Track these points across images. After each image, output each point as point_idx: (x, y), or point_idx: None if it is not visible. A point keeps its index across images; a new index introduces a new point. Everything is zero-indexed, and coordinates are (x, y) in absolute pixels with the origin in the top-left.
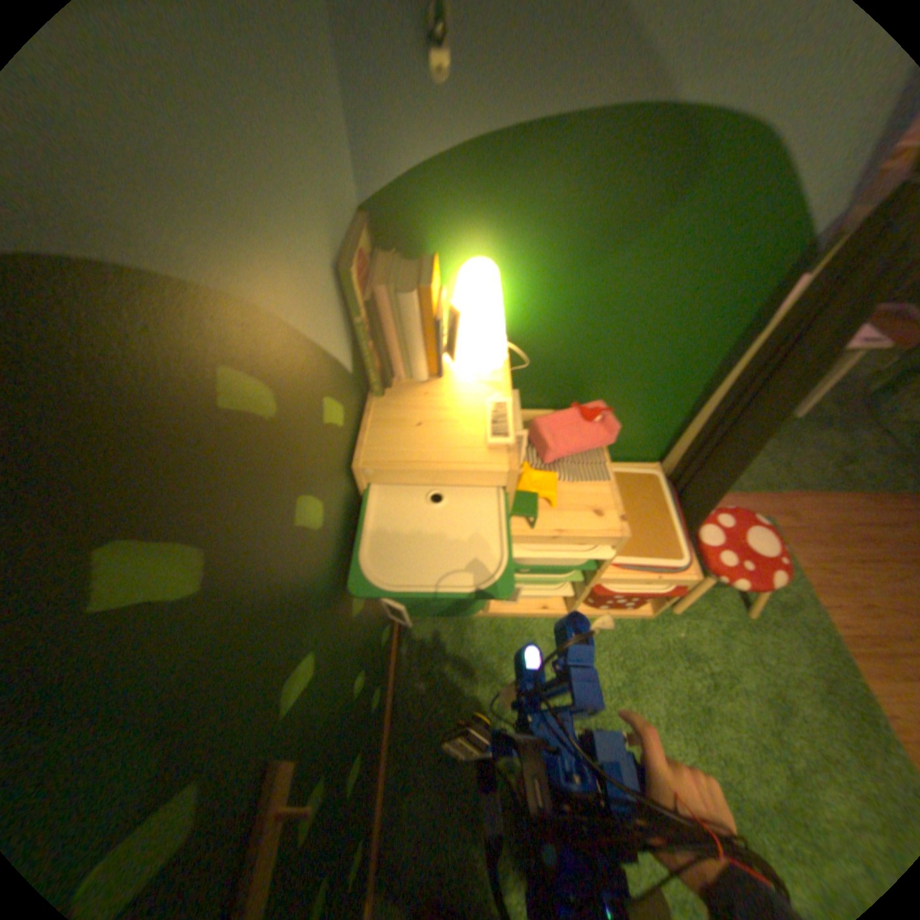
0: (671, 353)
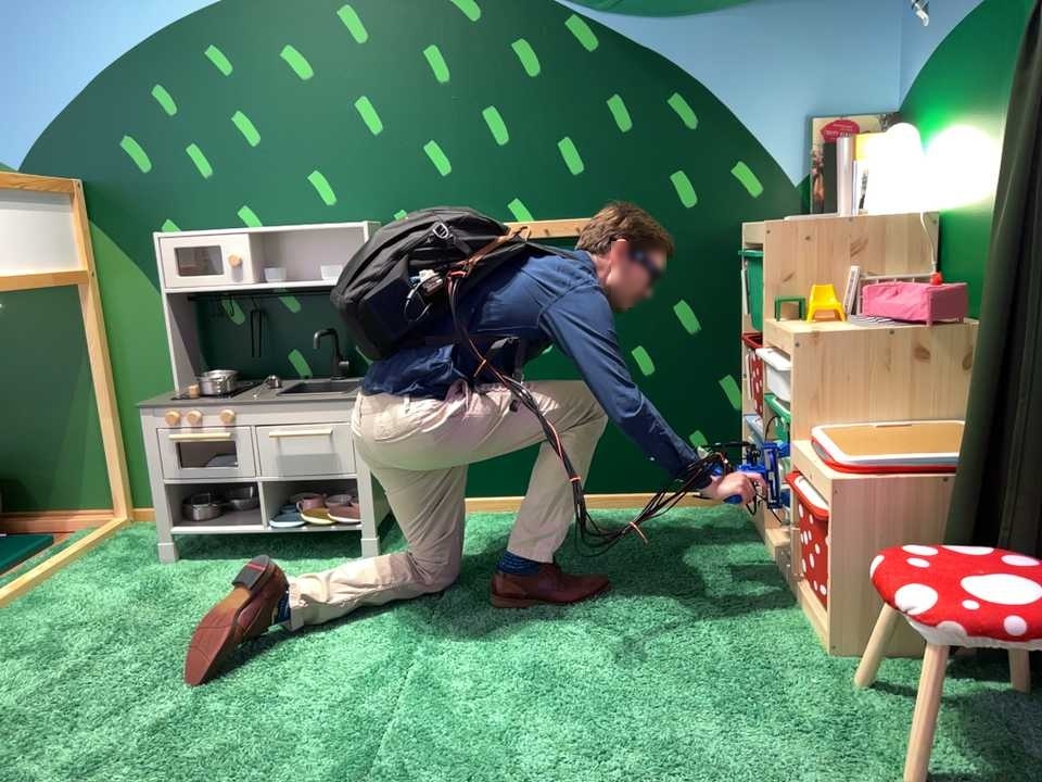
0: None
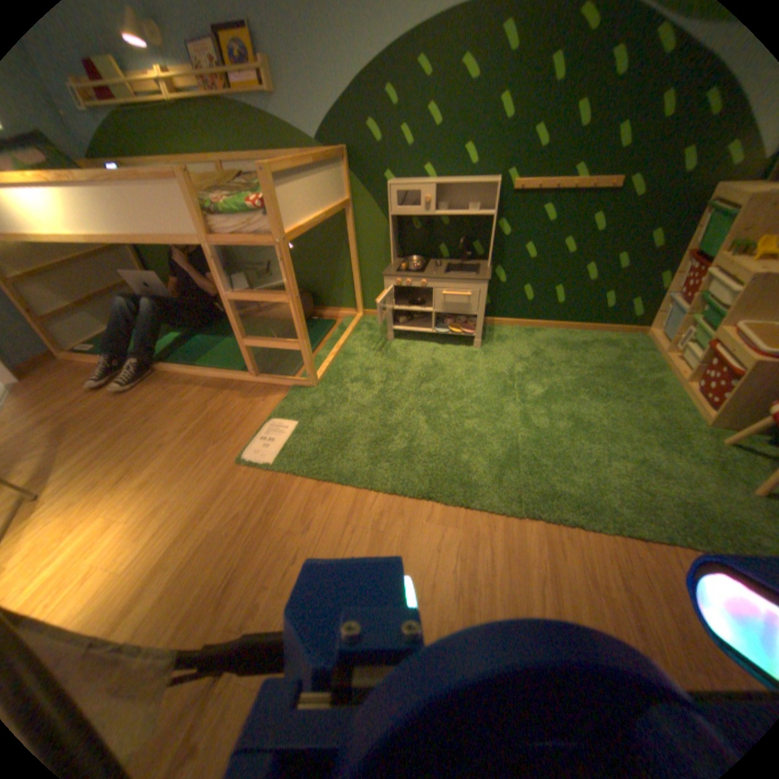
0: None
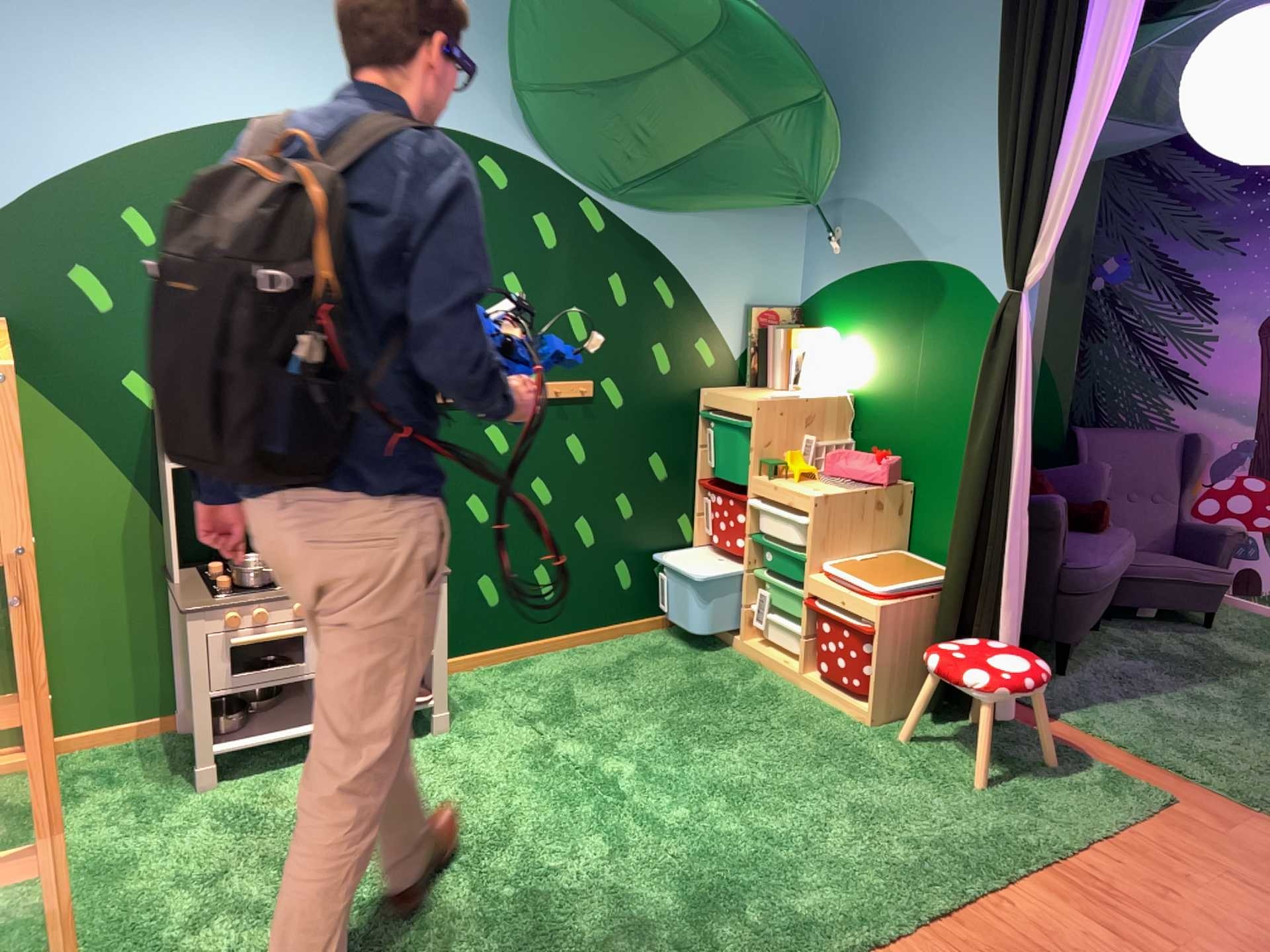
0: (951, 431)
